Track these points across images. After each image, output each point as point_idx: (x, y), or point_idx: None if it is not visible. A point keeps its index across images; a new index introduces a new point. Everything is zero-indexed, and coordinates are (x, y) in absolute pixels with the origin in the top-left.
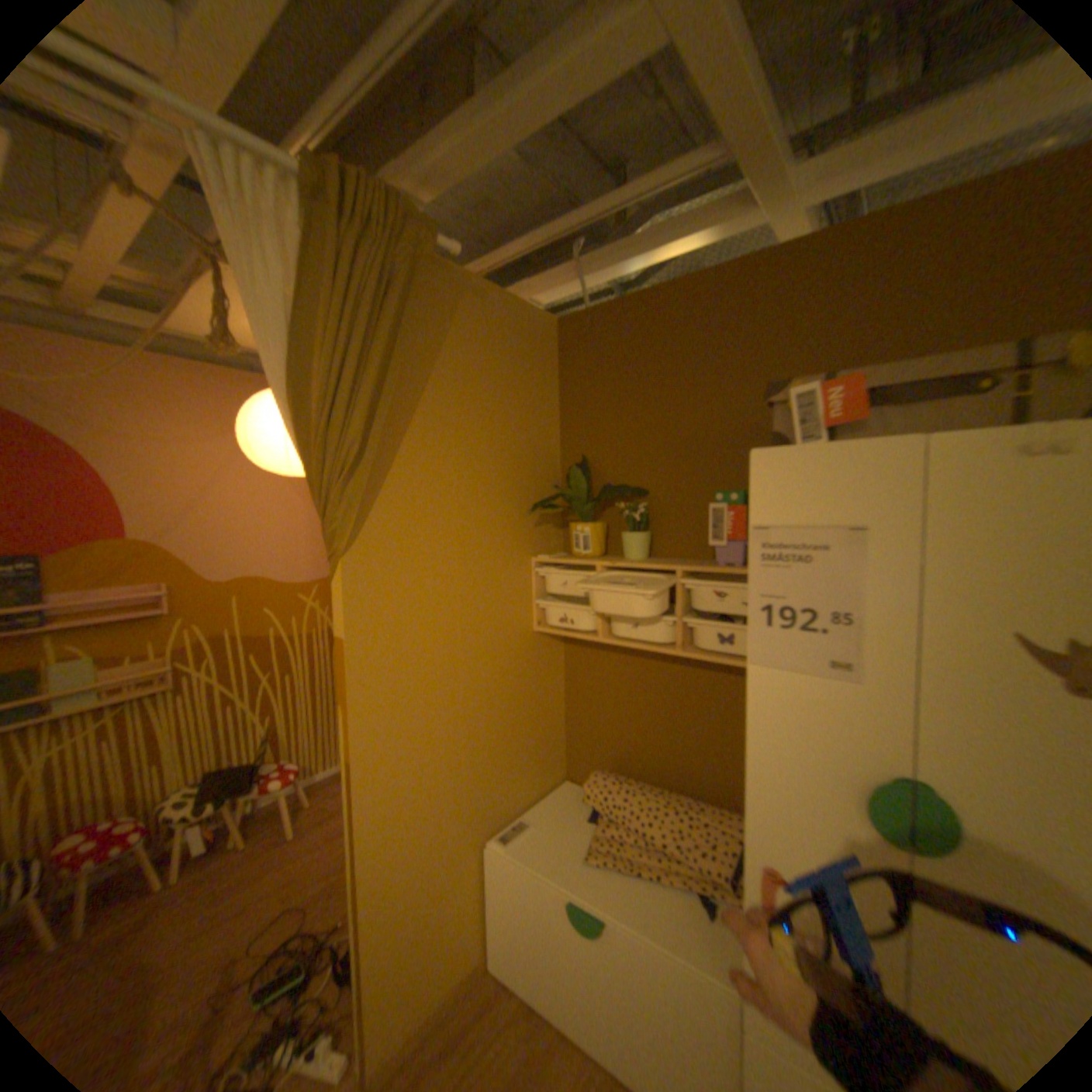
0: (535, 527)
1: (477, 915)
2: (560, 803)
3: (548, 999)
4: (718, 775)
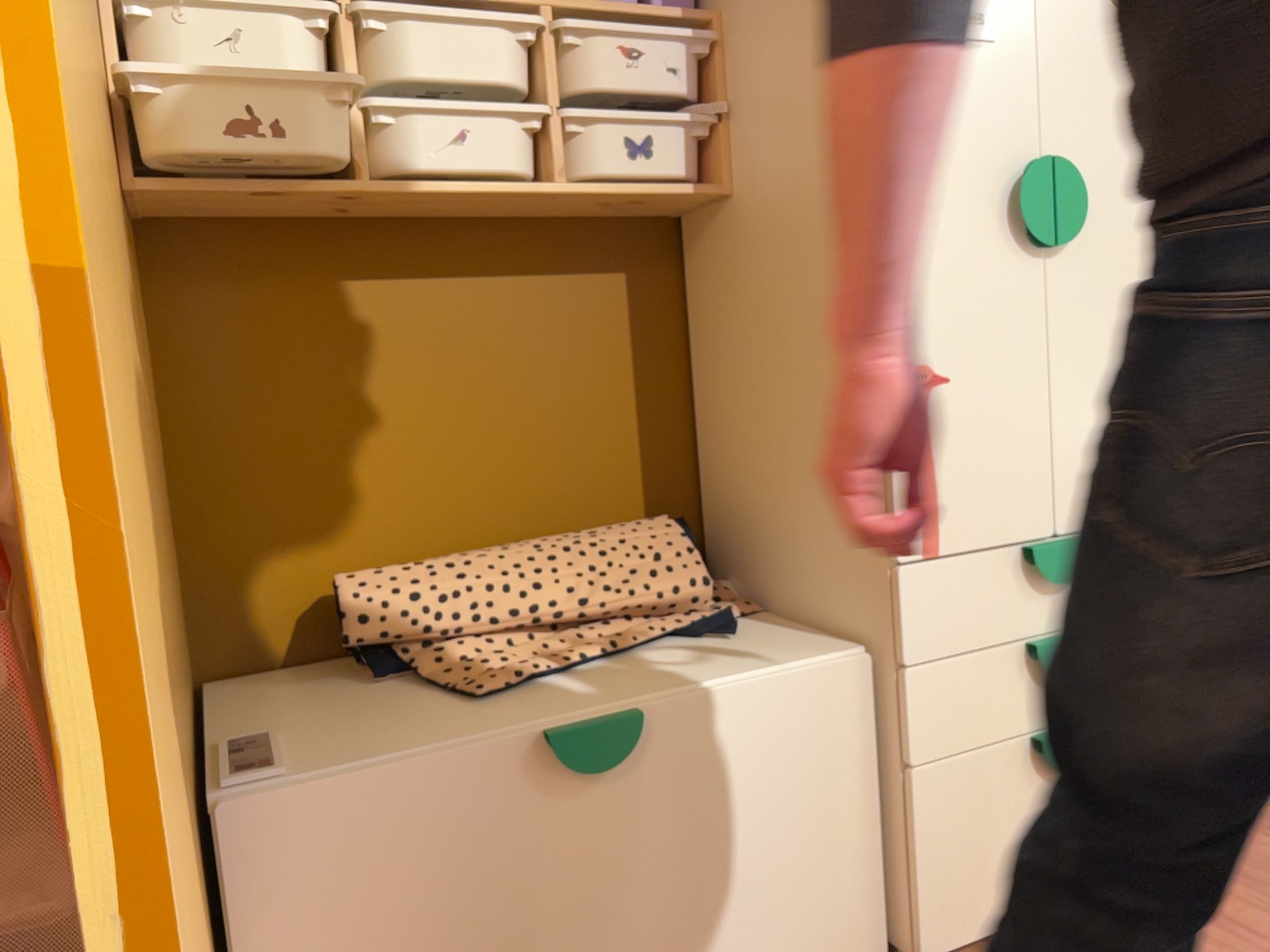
0: None
1: None
2: (261, 699)
3: None
4: (580, 478)
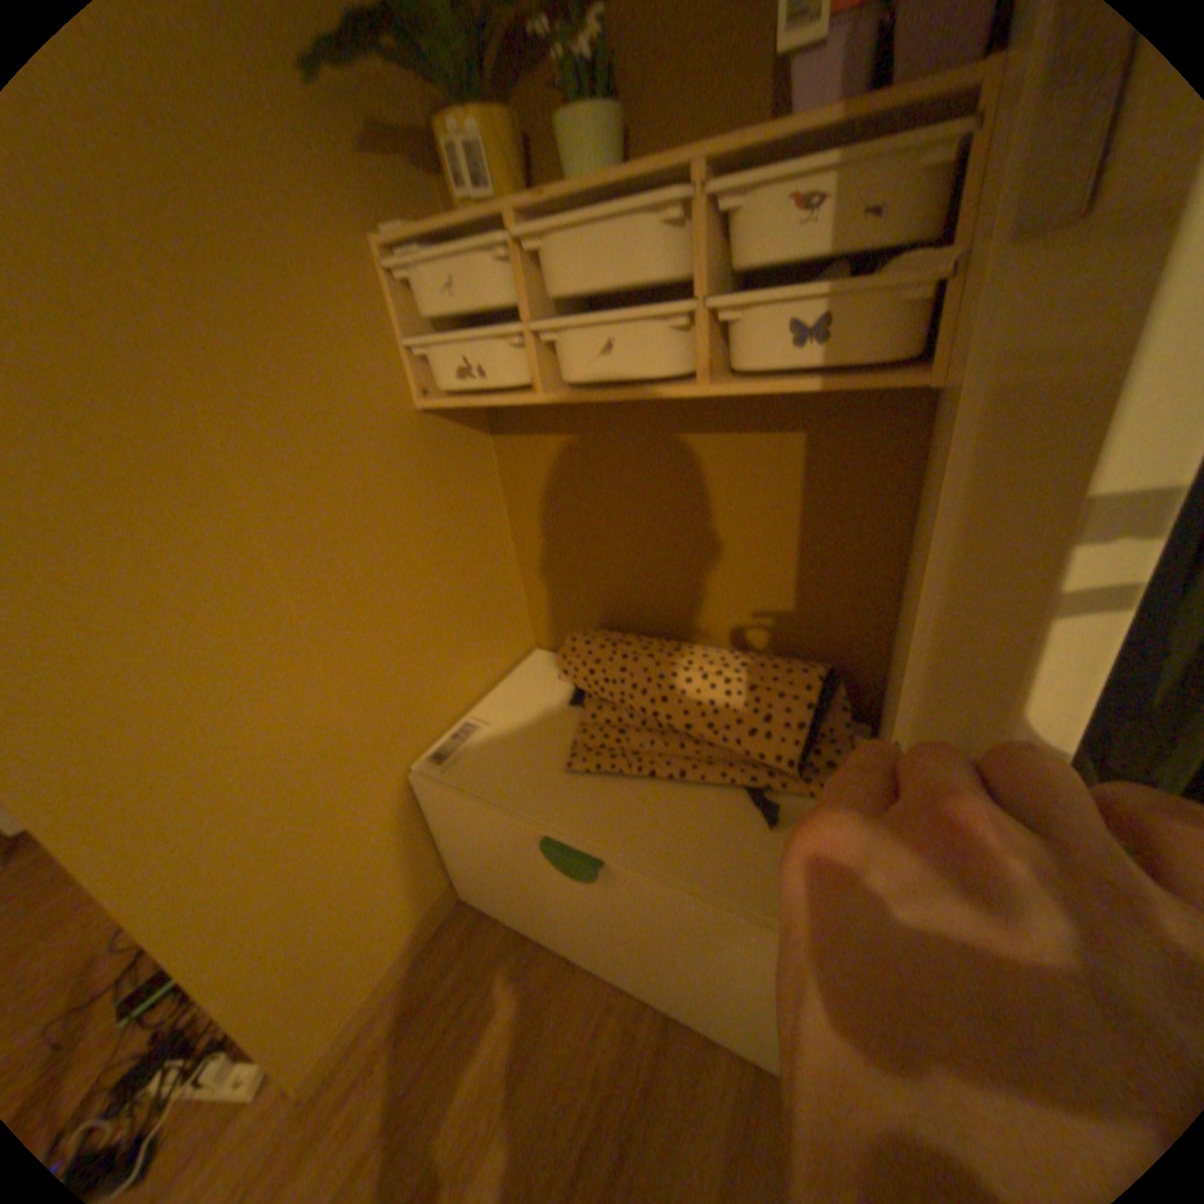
0: (359, 151)
1: (424, 850)
2: (527, 682)
3: (540, 928)
4: (766, 608)
